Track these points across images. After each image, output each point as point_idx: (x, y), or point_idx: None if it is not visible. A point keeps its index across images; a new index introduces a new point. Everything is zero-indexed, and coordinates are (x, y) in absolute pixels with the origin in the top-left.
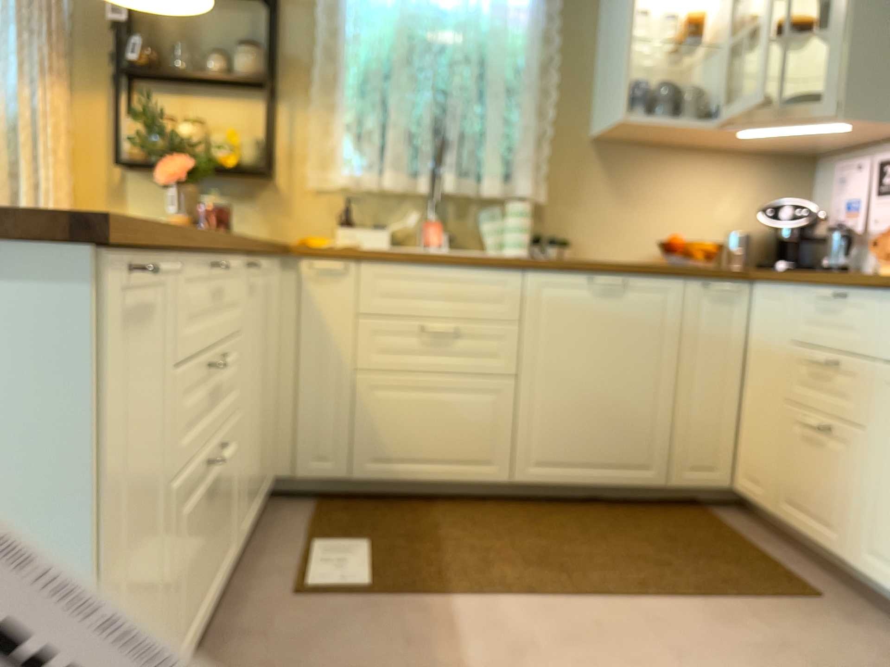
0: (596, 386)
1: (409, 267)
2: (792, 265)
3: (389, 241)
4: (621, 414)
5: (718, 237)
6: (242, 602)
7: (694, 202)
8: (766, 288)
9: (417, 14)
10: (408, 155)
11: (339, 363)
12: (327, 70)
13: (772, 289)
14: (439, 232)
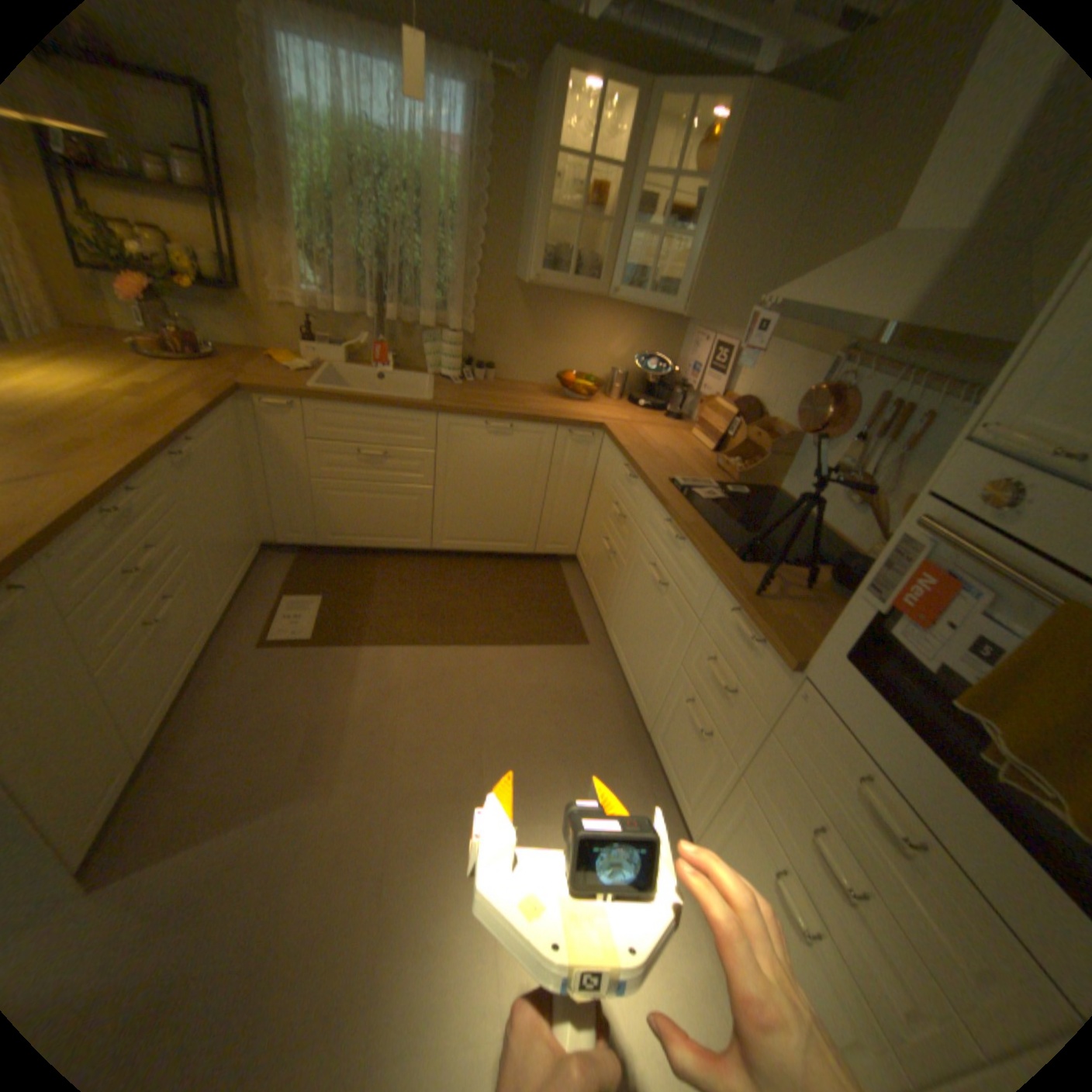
0: (488, 495)
1: (344, 407)
2: (646, 407)
3: (346, 356)
4: (504, 512)
5: (606, 370)
6: (222, 653)
7: (591, 341)
8: (607, 441)
9: (354, 133)
10: (354, 284)
11: (297, 472)
12: (271, 185)
13: (610, 444)
14: (388, 350)
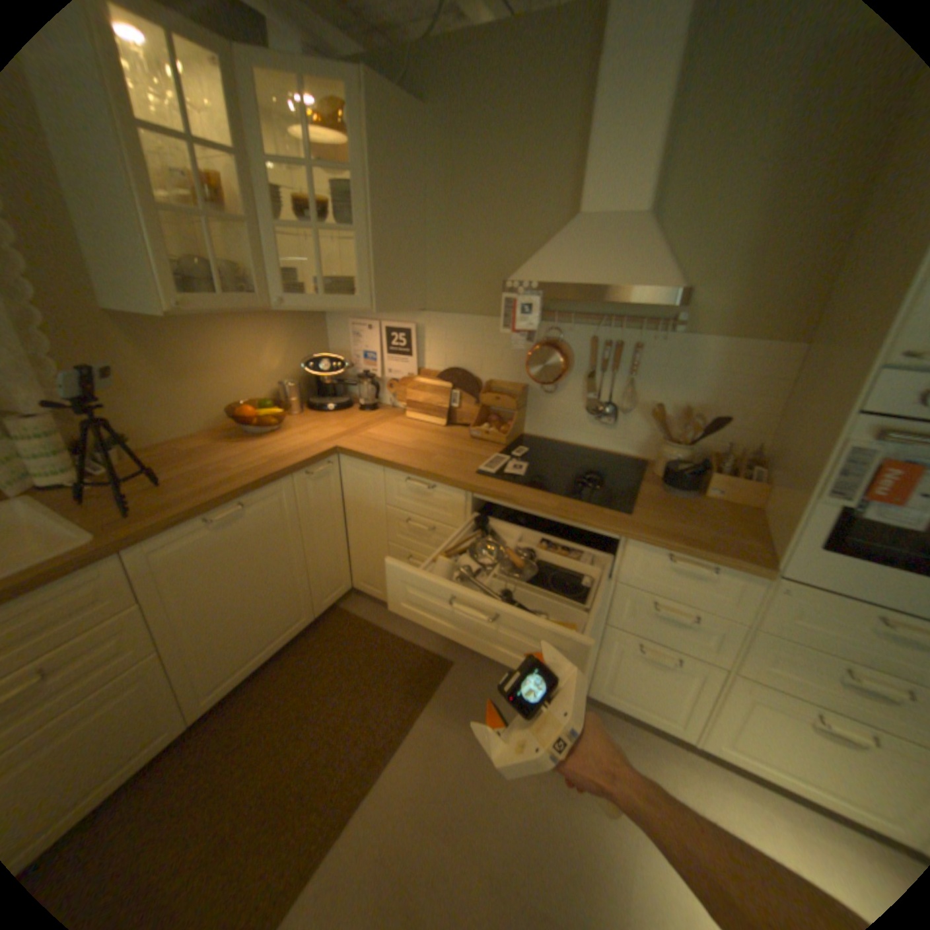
0: (242, 601)
1: None
2: (338, 408)
3: None
4: (269, 604)
5: (270, 386)
6: None
7: (241, 362)
8: (352, 461)
9: None
10: None
11: None
12: None
13: (359, 463)
14: None
